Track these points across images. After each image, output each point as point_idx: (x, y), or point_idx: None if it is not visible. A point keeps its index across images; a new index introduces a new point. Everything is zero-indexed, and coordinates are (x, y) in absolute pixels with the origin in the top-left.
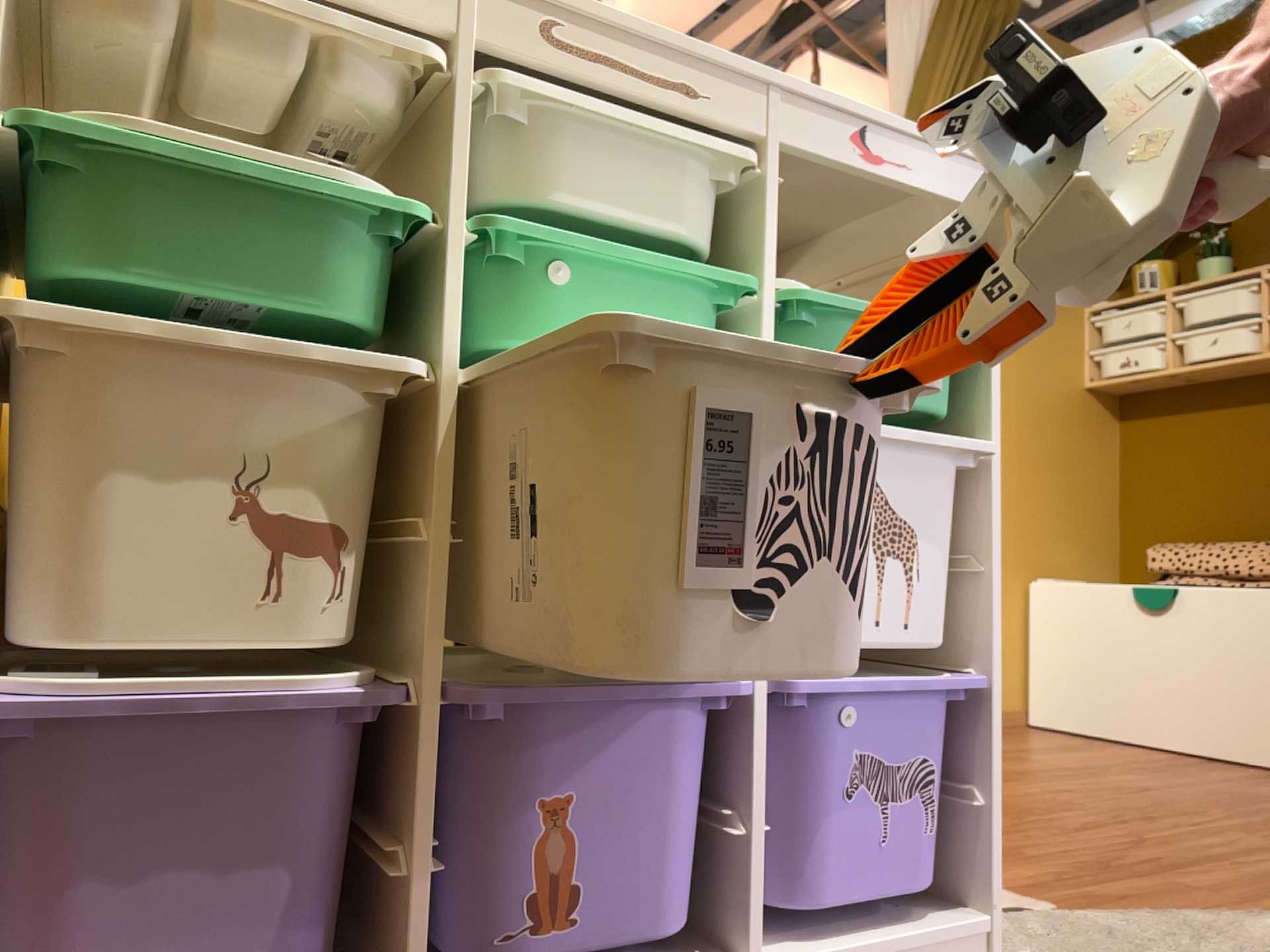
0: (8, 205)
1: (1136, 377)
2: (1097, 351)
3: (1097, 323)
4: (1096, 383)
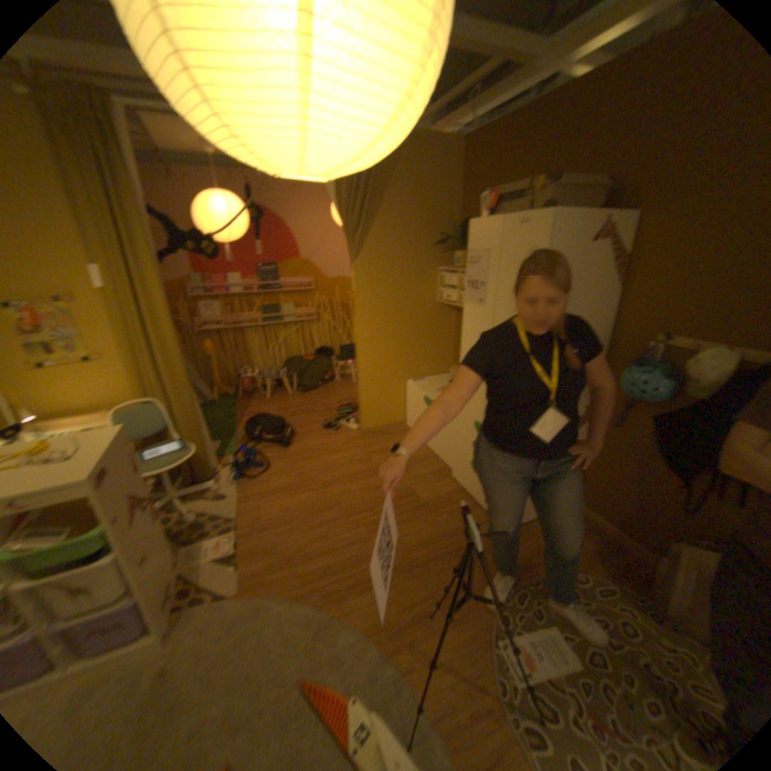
0: None
1: (451, 305)
2: (443, 289)
3: (443, 276)
4: (442, 303)
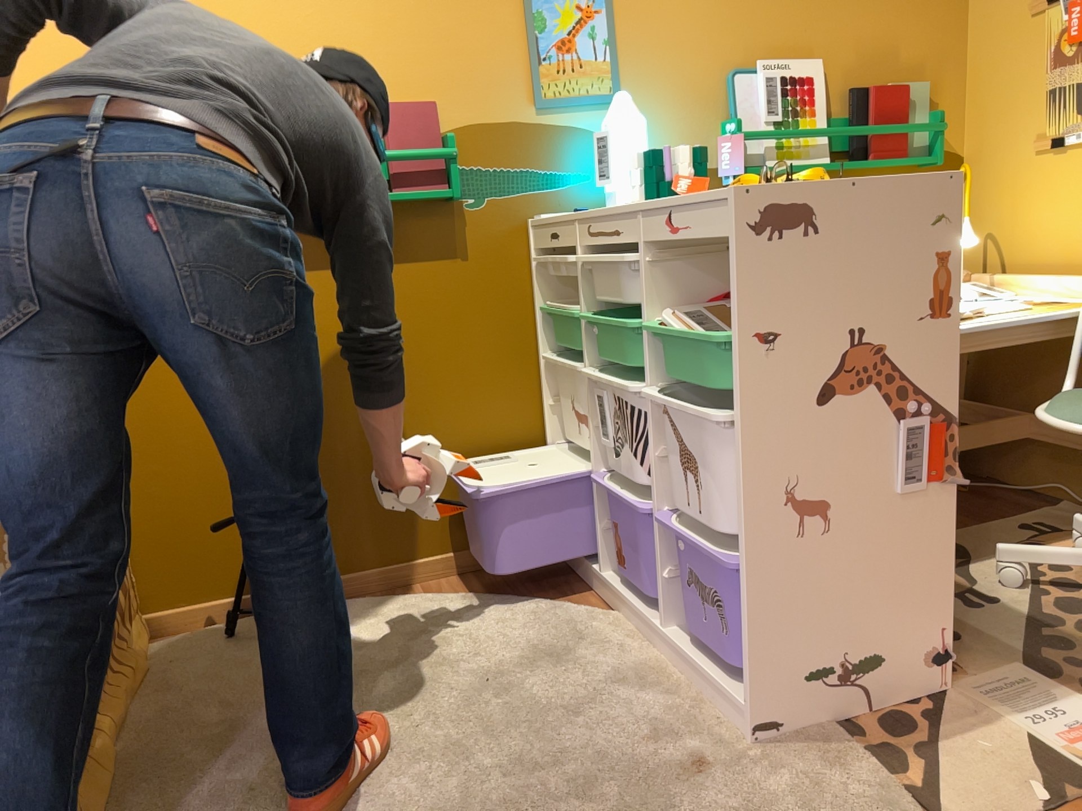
0: (545, 325)
1: None
2: None
3: None
4: None
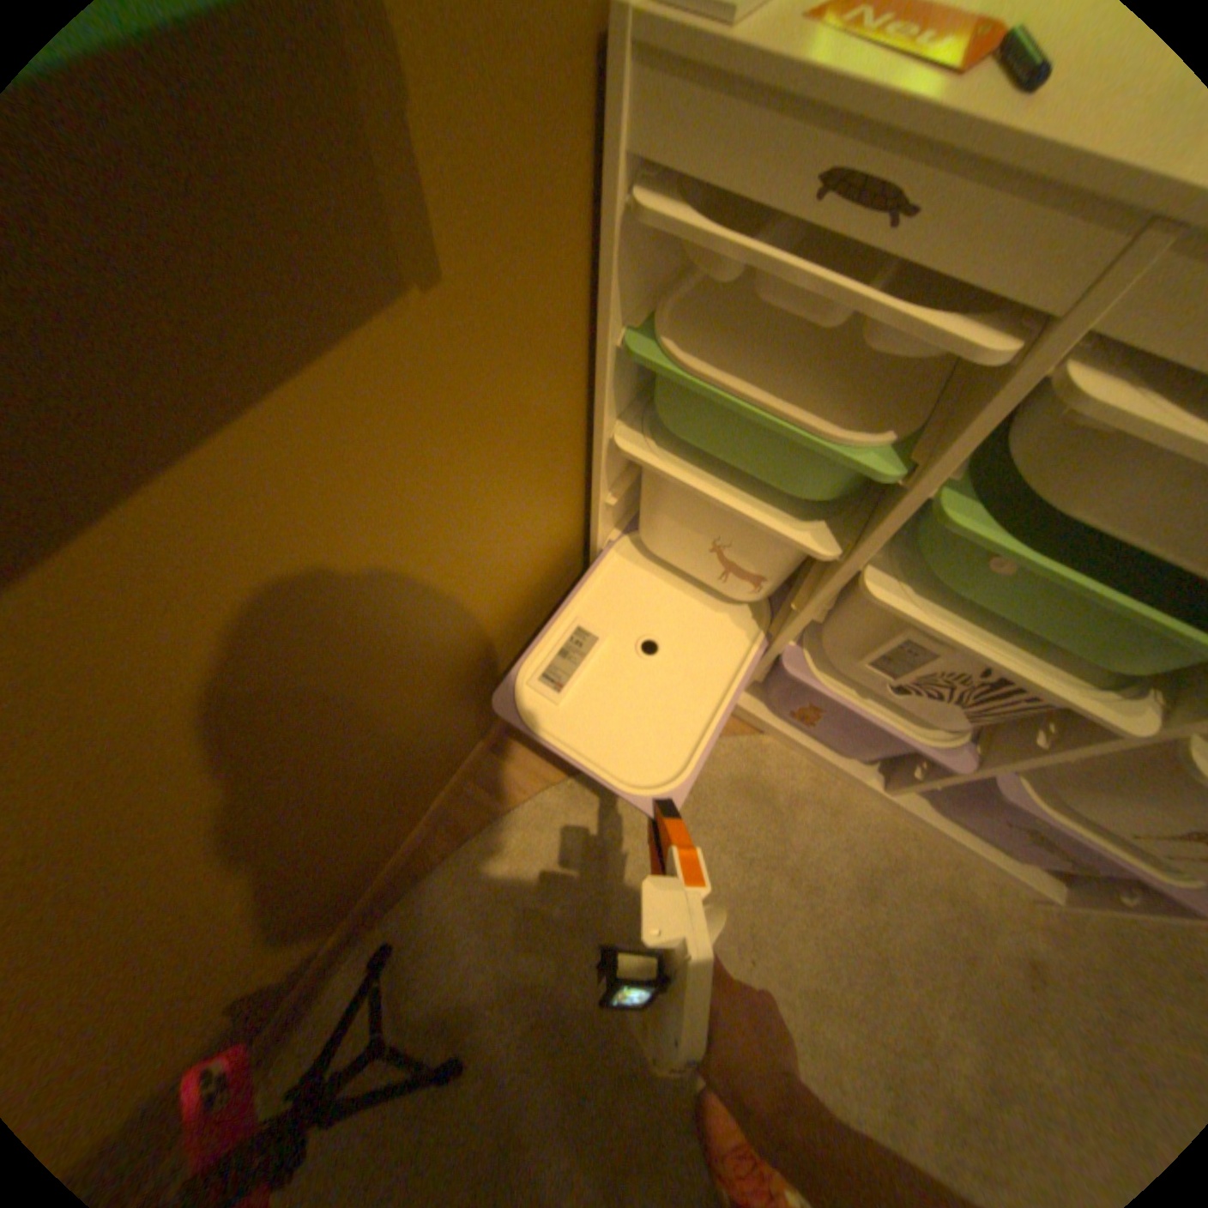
0: (618, 374)
1: None
2: None
3: None
4: None
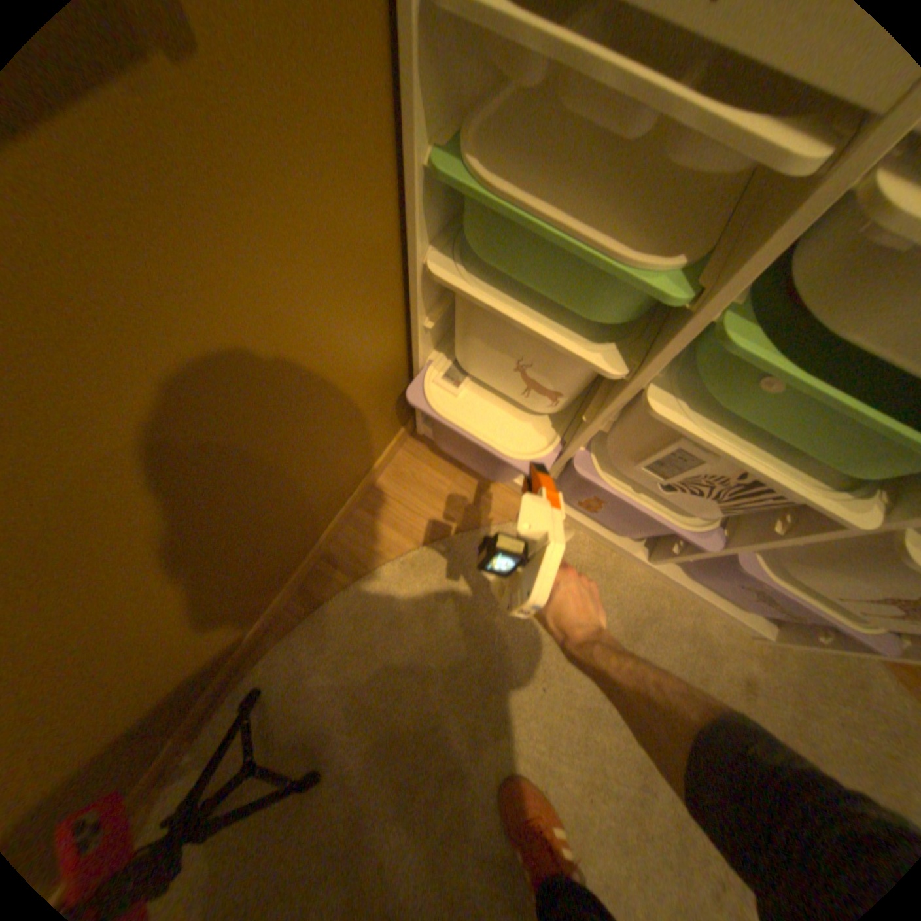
0: (428, 197)
1: None
2: None
3: None
4: None
